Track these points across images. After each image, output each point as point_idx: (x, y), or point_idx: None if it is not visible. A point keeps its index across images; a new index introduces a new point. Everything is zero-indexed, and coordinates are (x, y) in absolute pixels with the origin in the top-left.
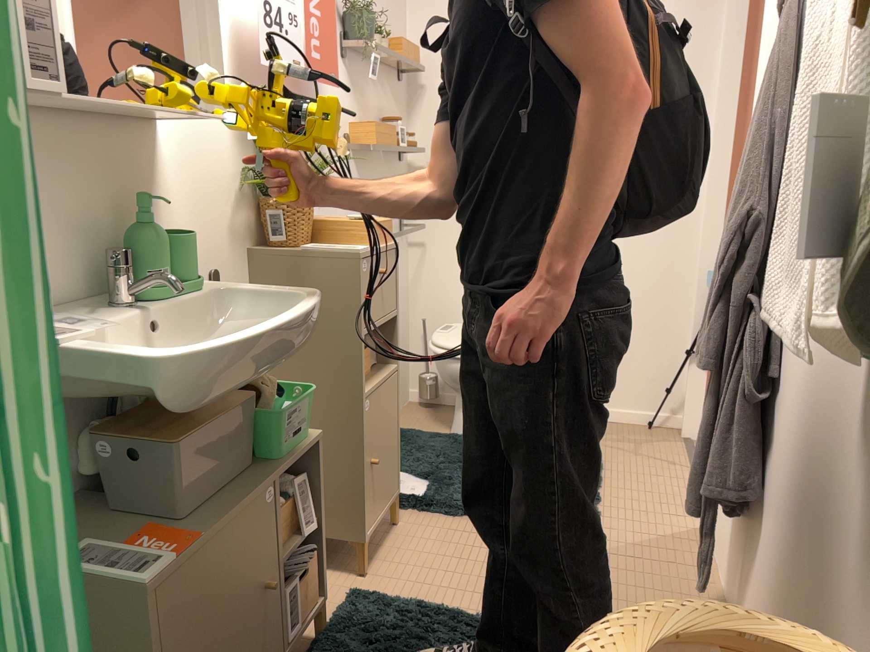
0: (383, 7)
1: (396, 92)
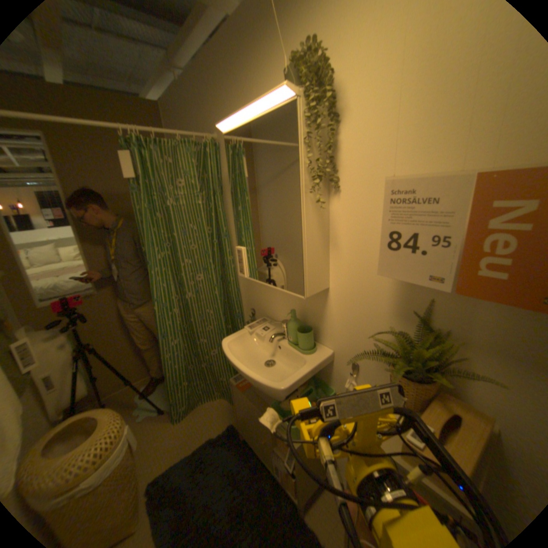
0: None
1: None
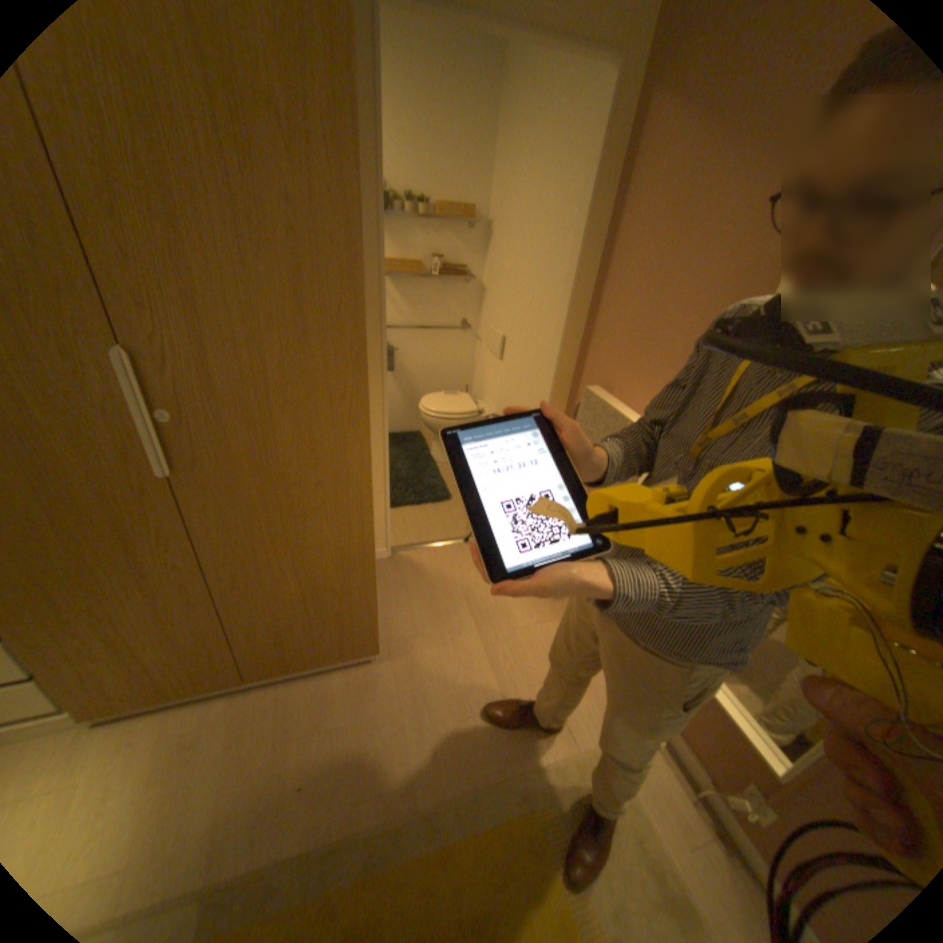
0: (447, 175)
1: (465, 235)
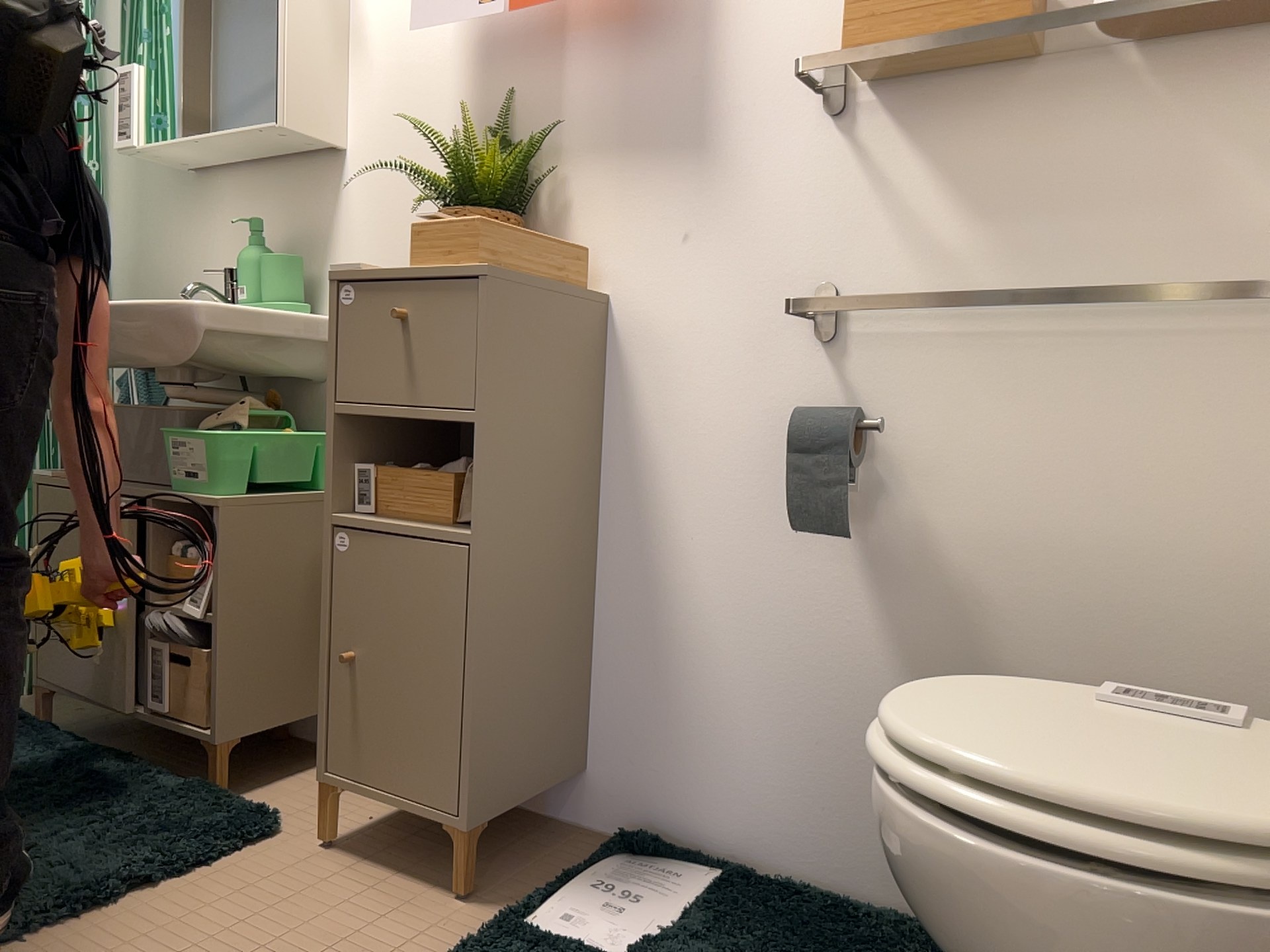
0: None
1: None
